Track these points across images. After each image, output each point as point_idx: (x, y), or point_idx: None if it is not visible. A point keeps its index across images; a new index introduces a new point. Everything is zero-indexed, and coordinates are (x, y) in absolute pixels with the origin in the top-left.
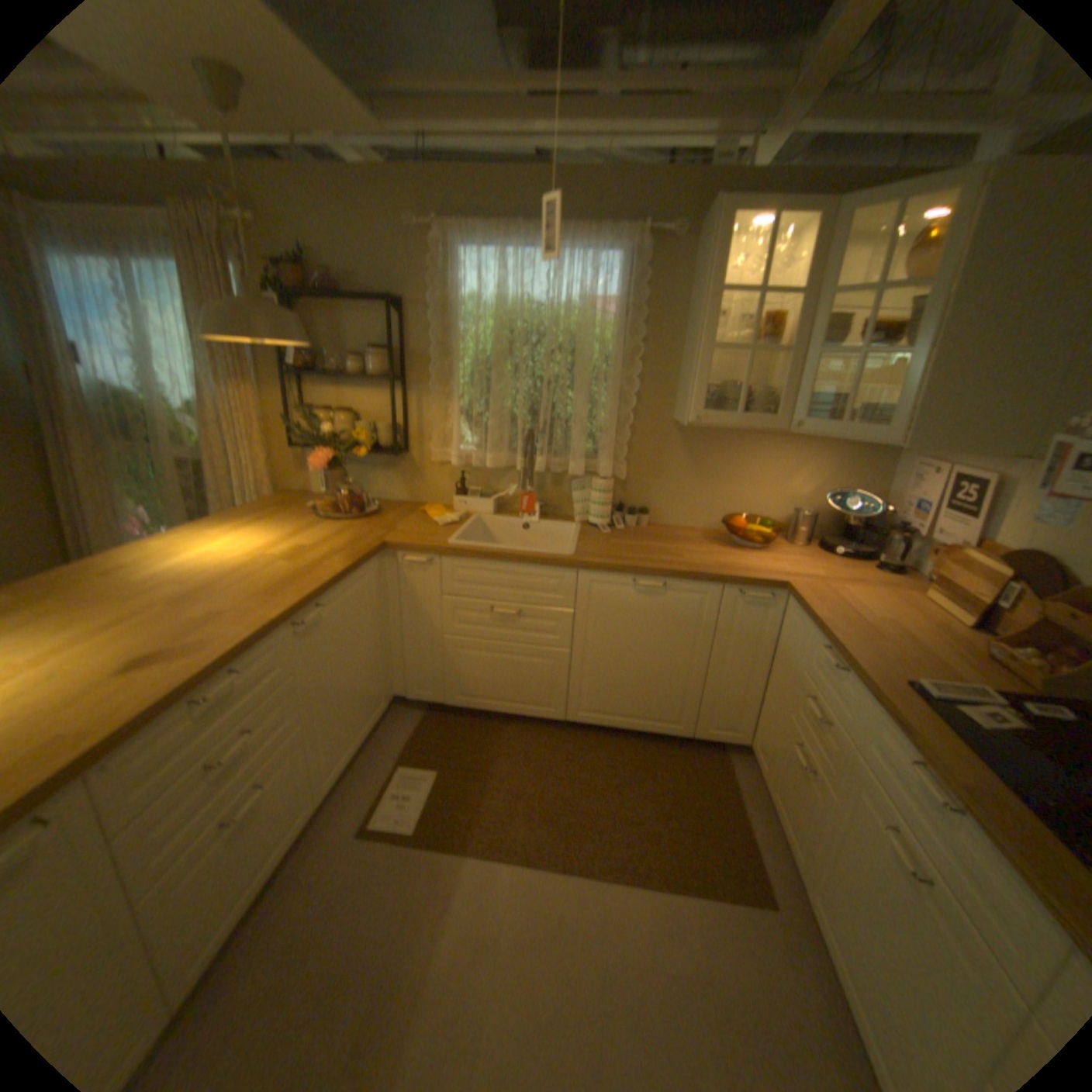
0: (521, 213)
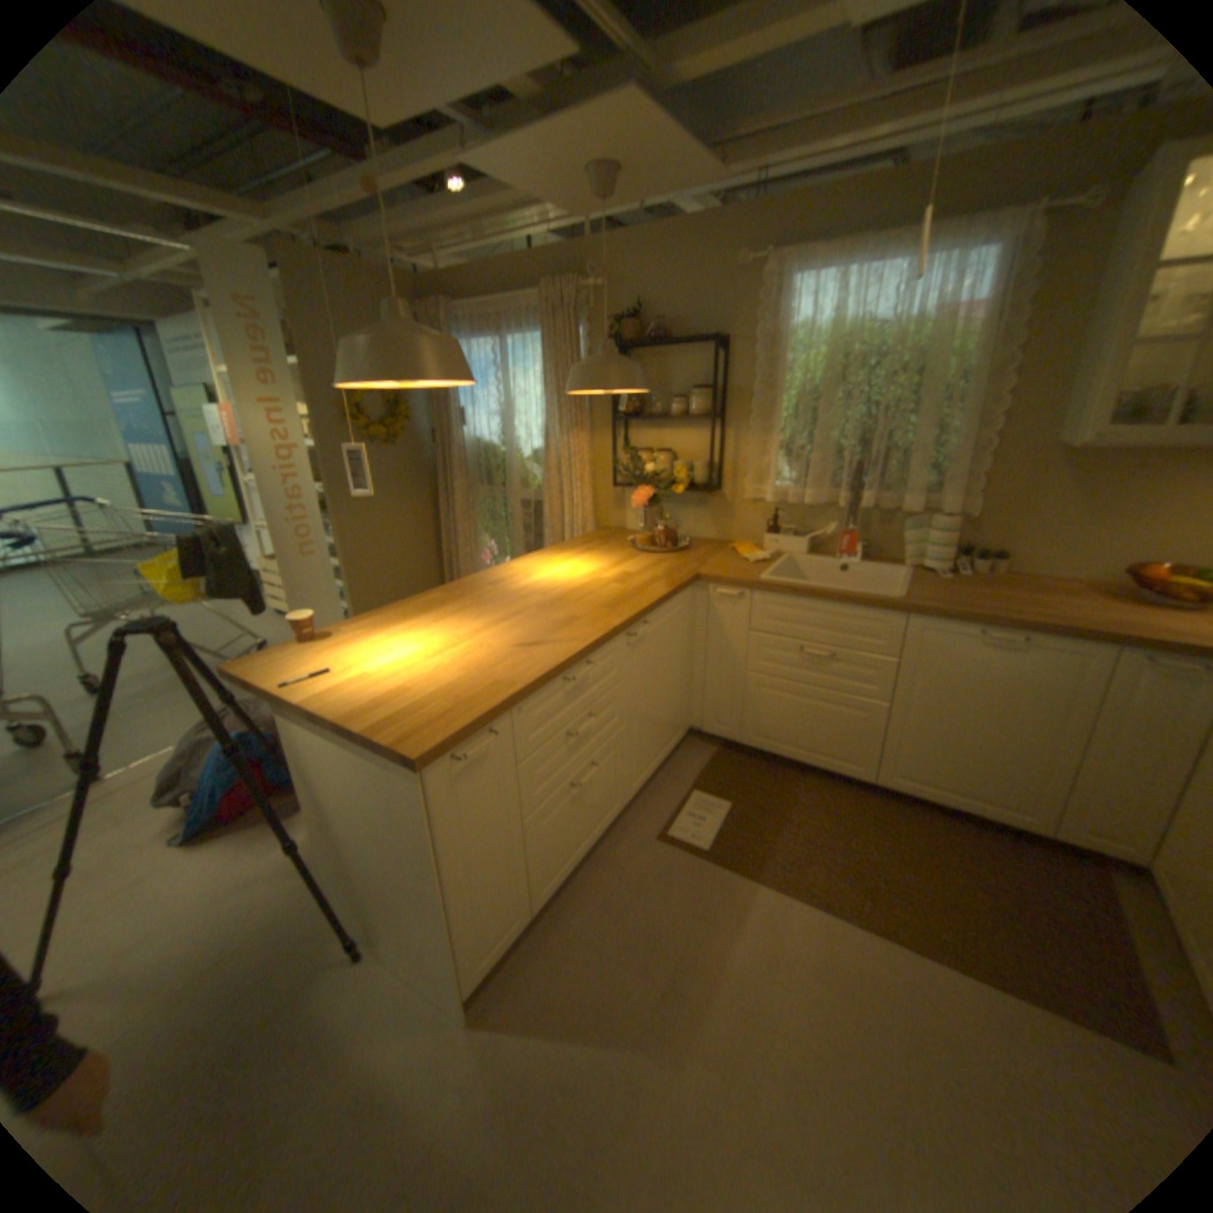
0: (871, 222)
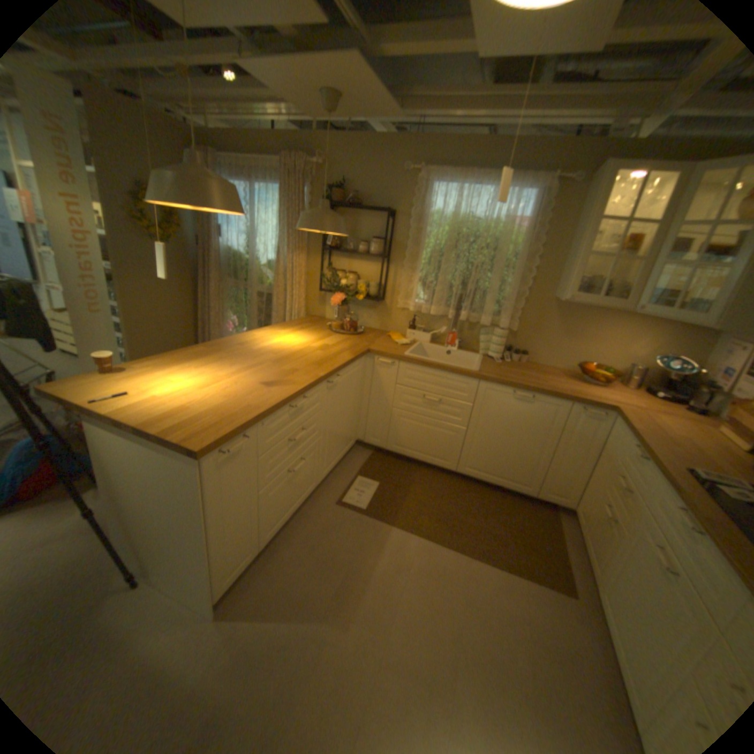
0: (476, 163)
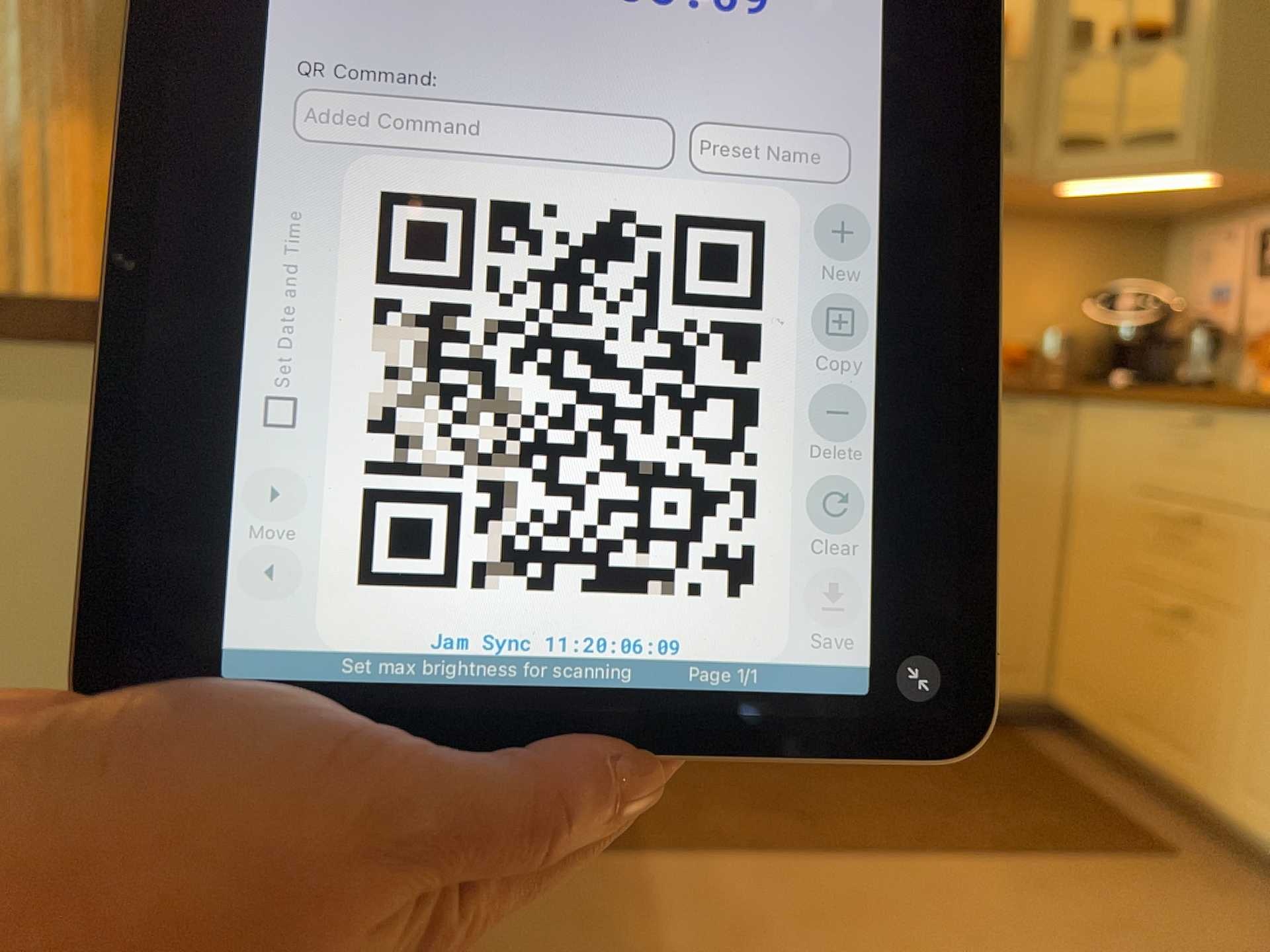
0: None
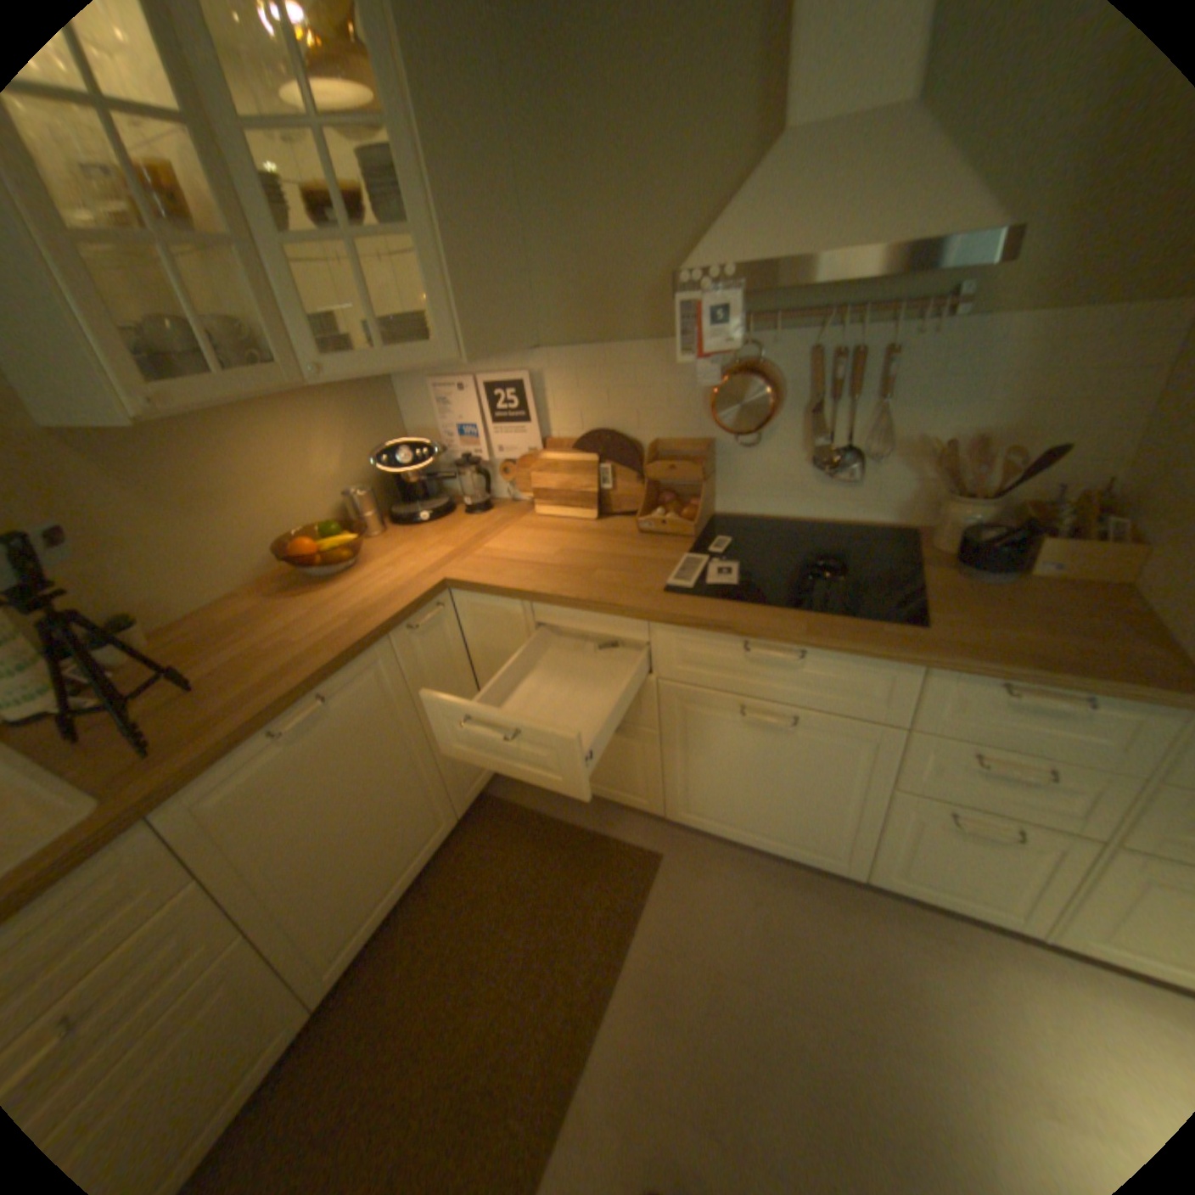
0: None
